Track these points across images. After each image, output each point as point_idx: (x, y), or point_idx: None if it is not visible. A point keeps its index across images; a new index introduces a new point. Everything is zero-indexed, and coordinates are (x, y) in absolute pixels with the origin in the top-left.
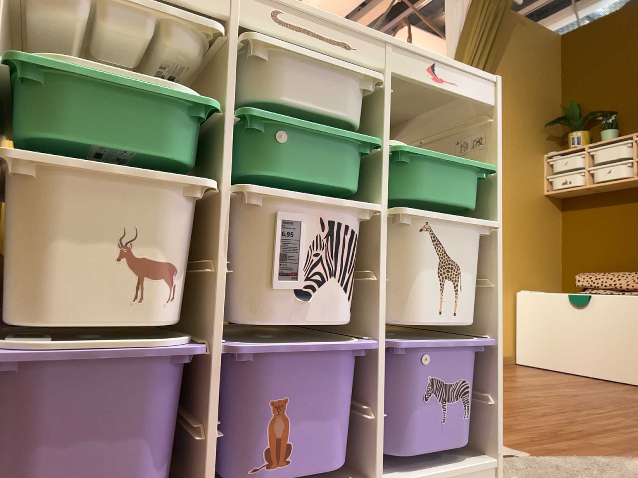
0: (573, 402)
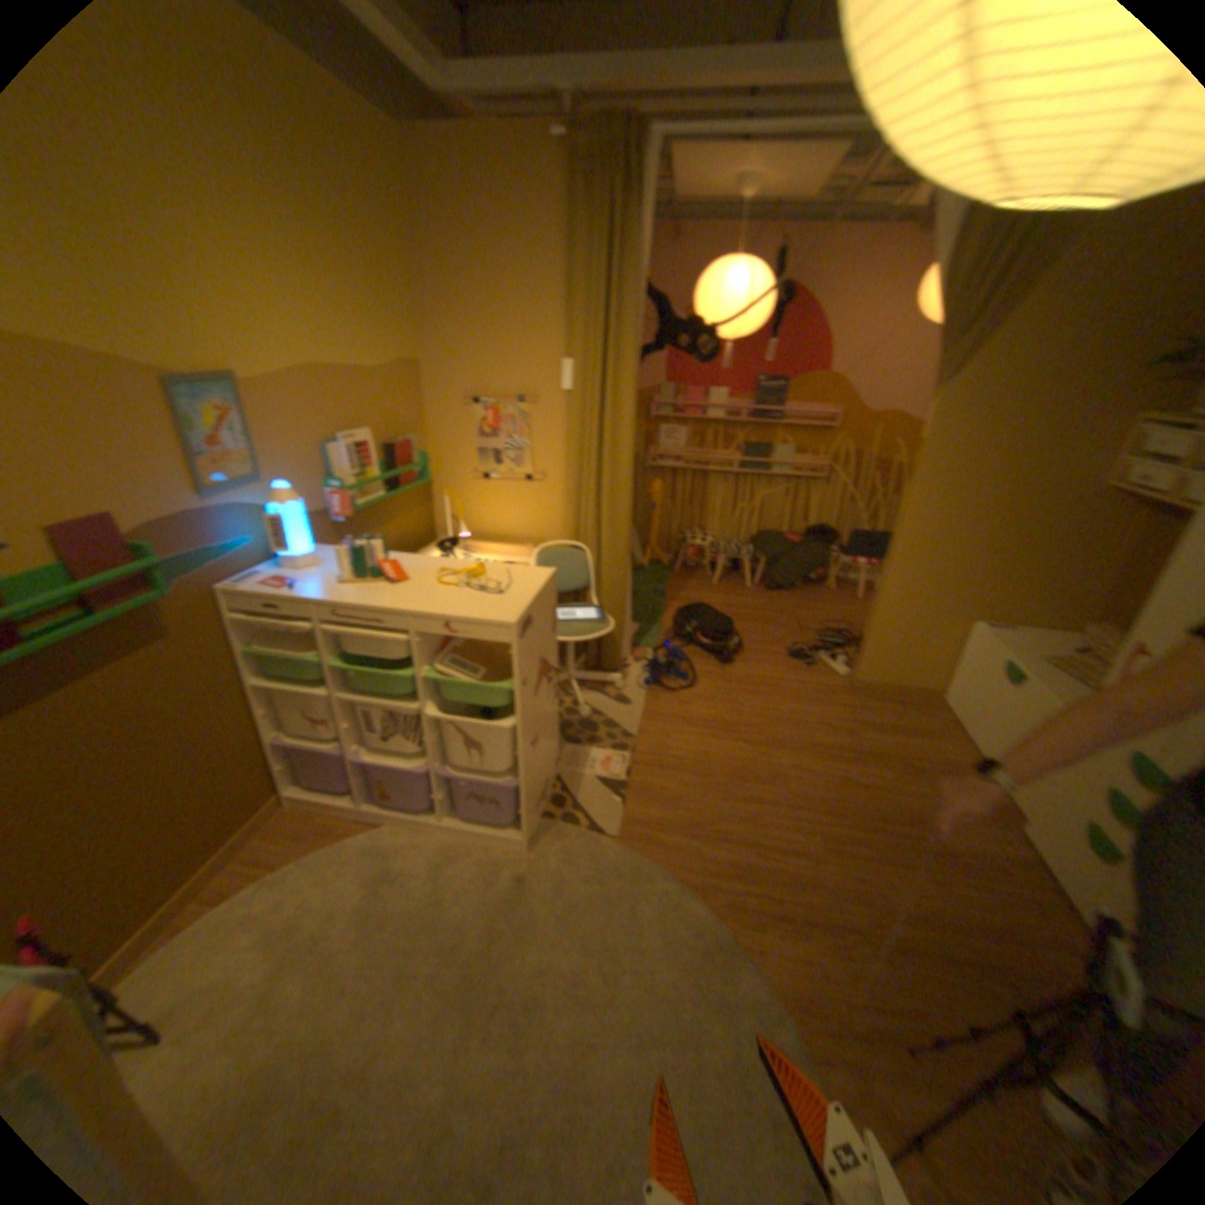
0: (825, 801)
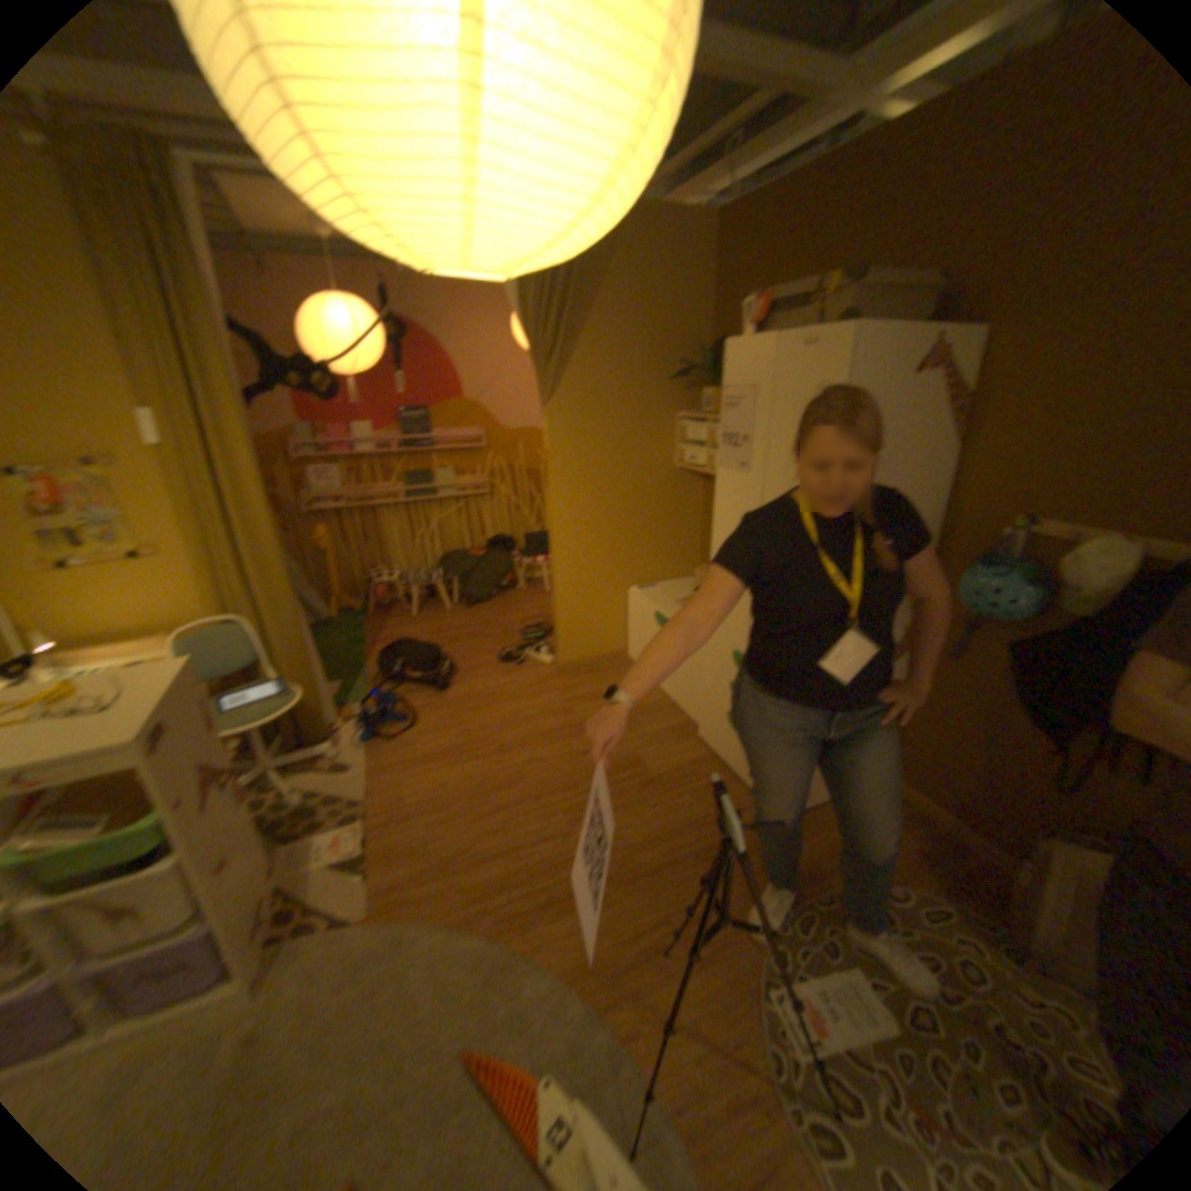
0: (558, 782)
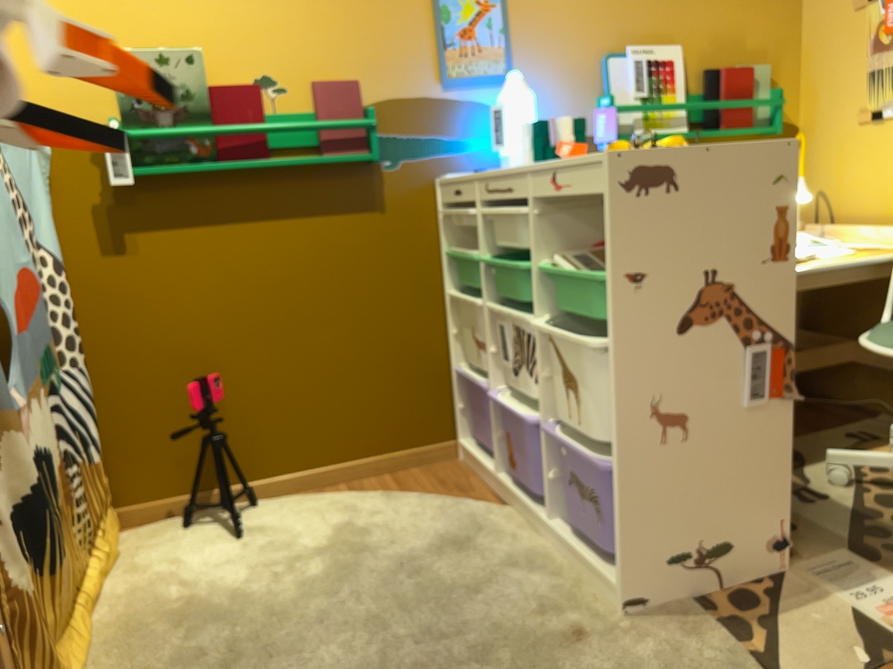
0: None
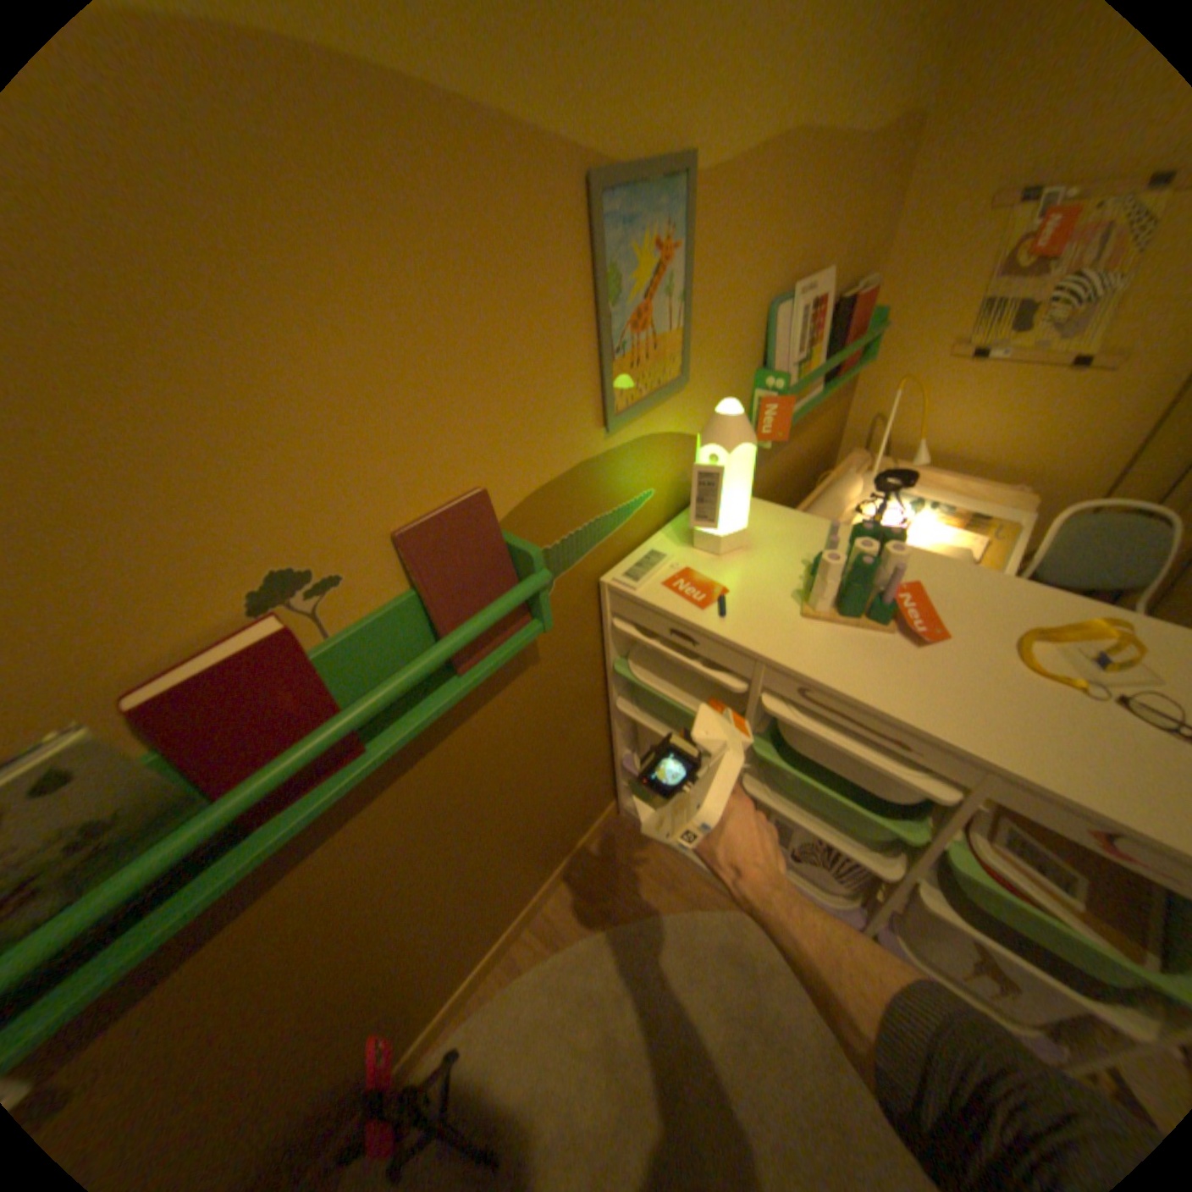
0: None
